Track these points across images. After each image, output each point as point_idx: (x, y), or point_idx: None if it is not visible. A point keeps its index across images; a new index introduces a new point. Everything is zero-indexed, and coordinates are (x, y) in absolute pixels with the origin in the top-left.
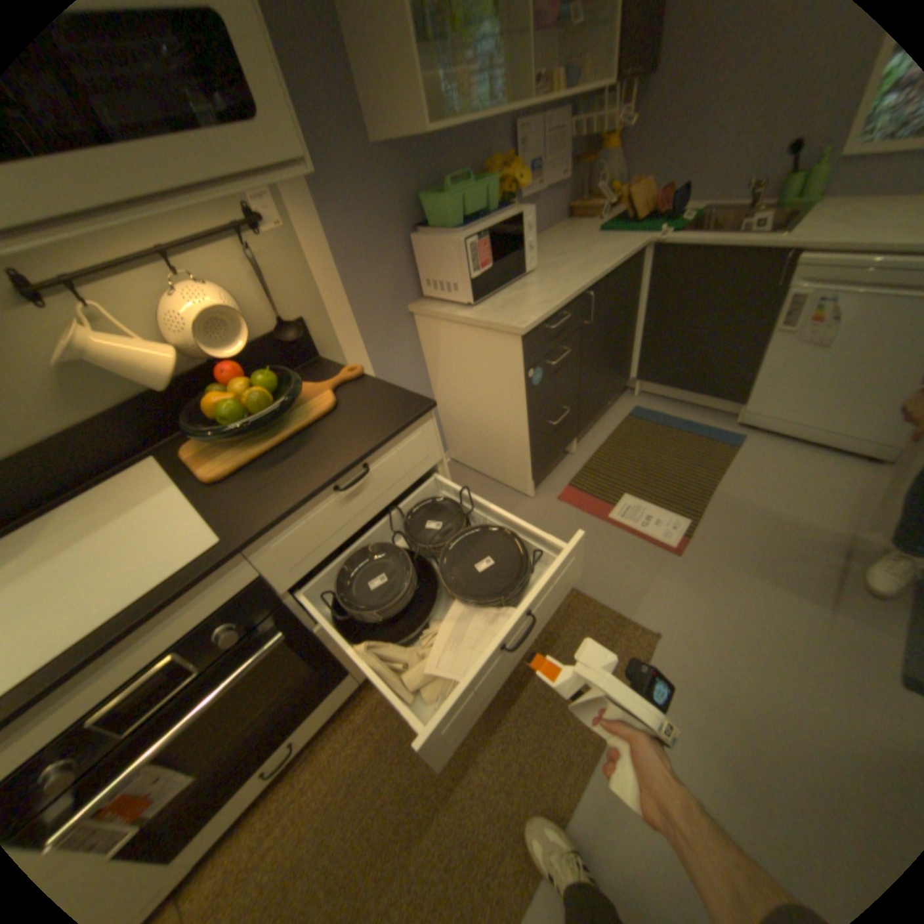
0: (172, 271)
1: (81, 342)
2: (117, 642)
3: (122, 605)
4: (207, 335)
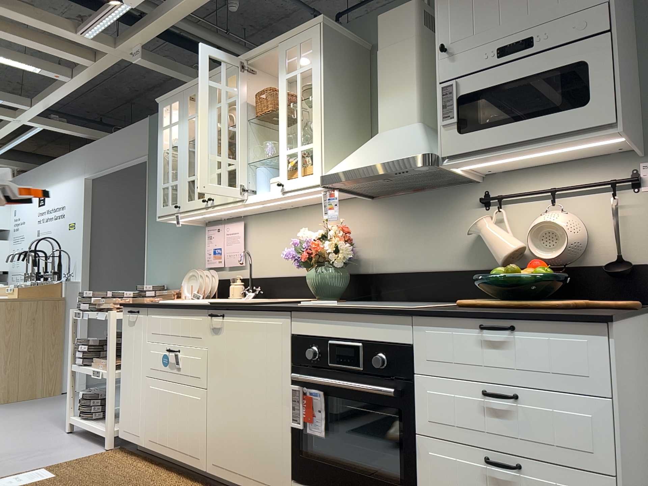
0: (557, 204)
1: (481, 223)
2: (354, 313)
3: (370, 307)
4: (540, 239)
